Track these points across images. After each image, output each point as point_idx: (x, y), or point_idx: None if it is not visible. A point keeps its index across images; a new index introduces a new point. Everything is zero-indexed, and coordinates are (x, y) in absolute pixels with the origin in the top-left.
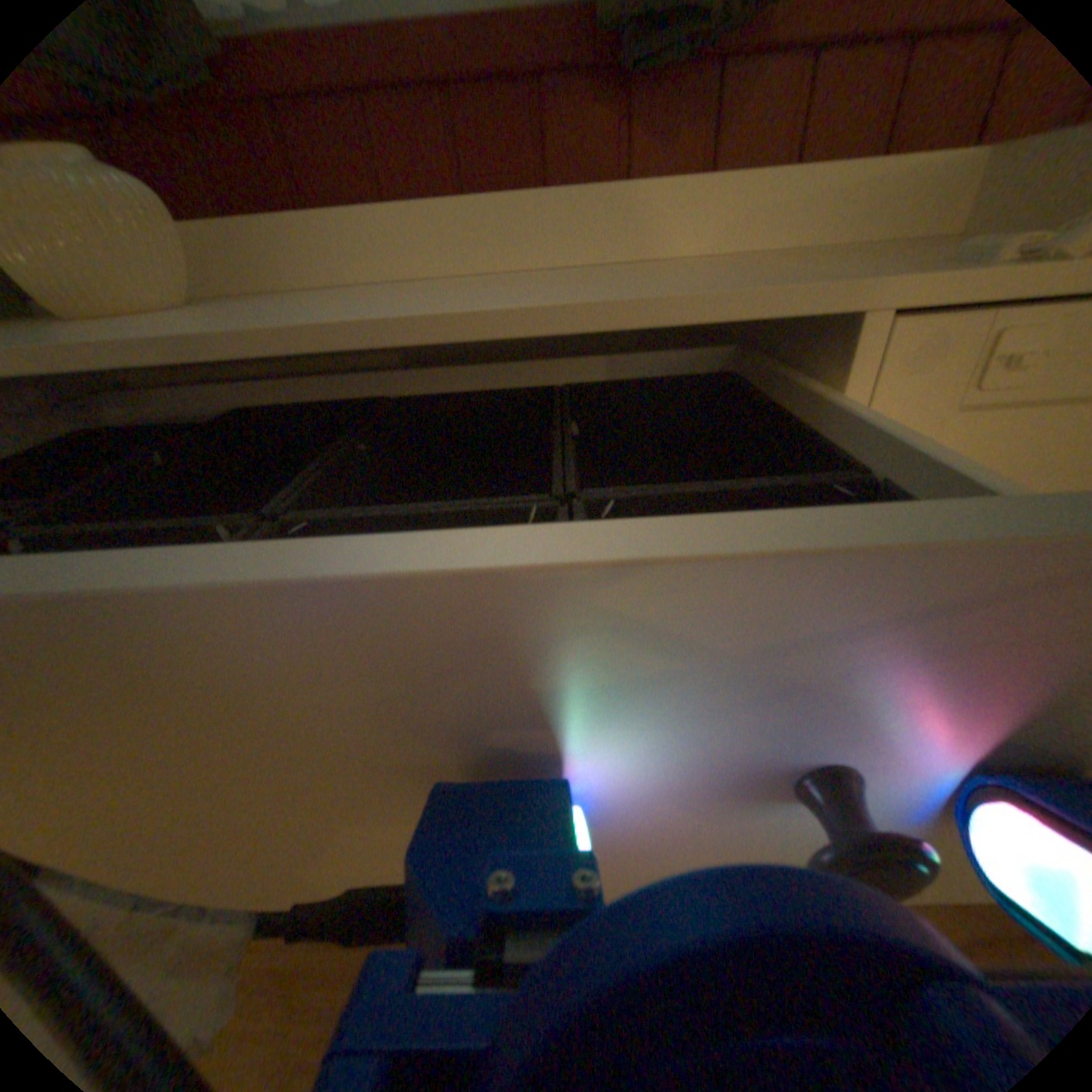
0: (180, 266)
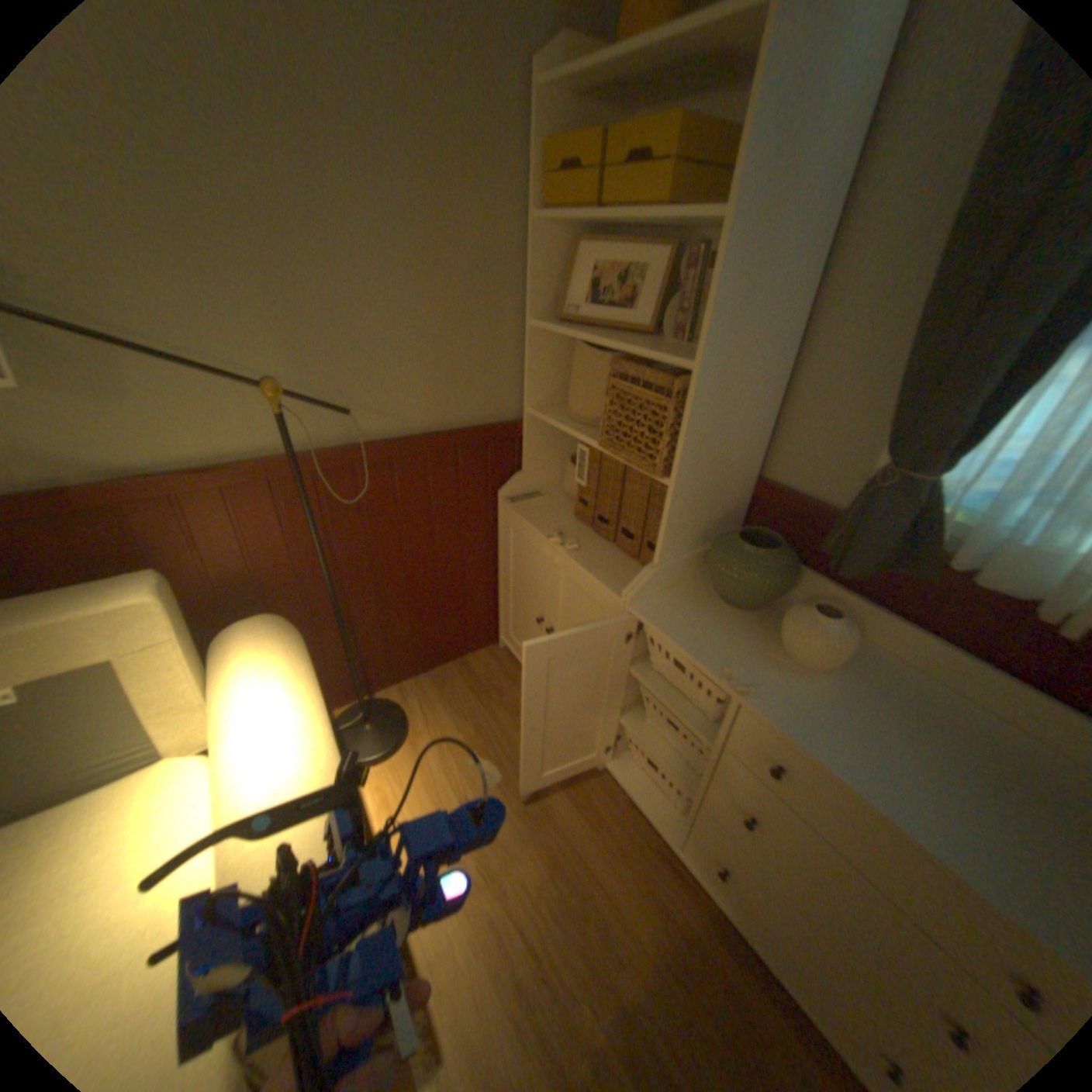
0: (846, 662)
